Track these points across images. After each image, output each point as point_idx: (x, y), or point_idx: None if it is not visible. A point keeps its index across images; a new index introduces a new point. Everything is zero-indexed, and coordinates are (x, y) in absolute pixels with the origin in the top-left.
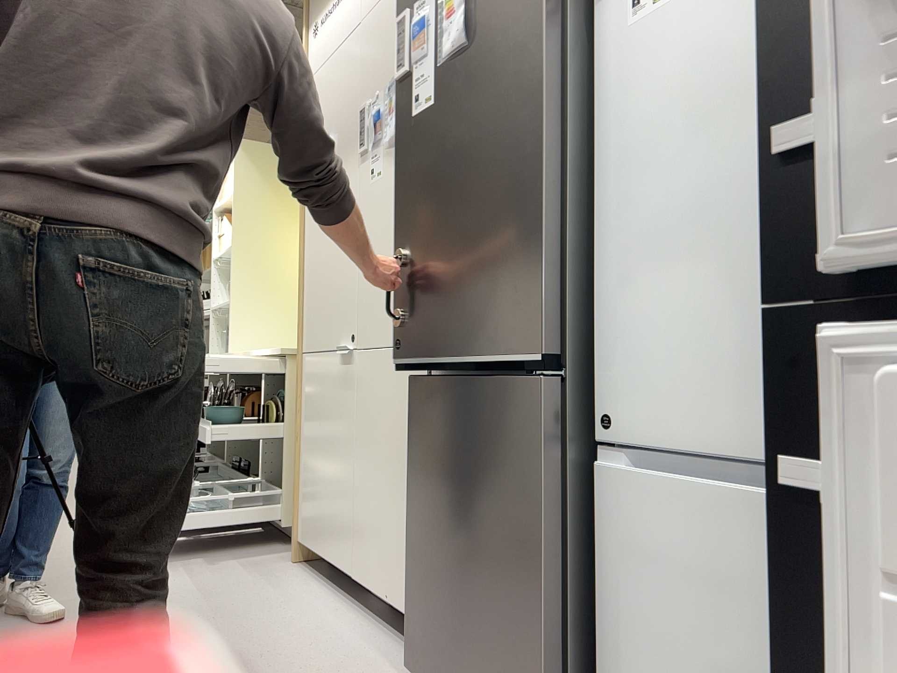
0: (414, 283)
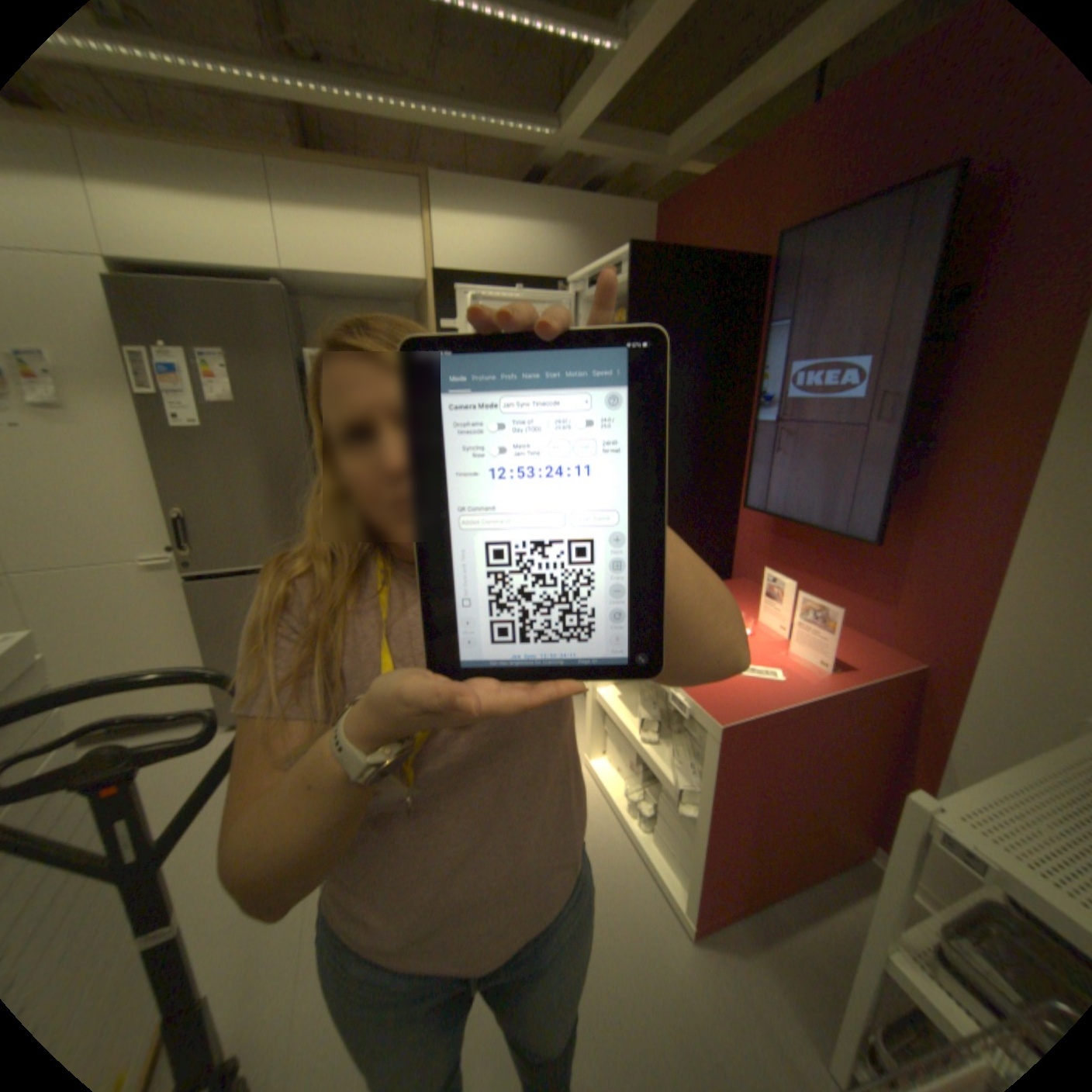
0: (175, 528)
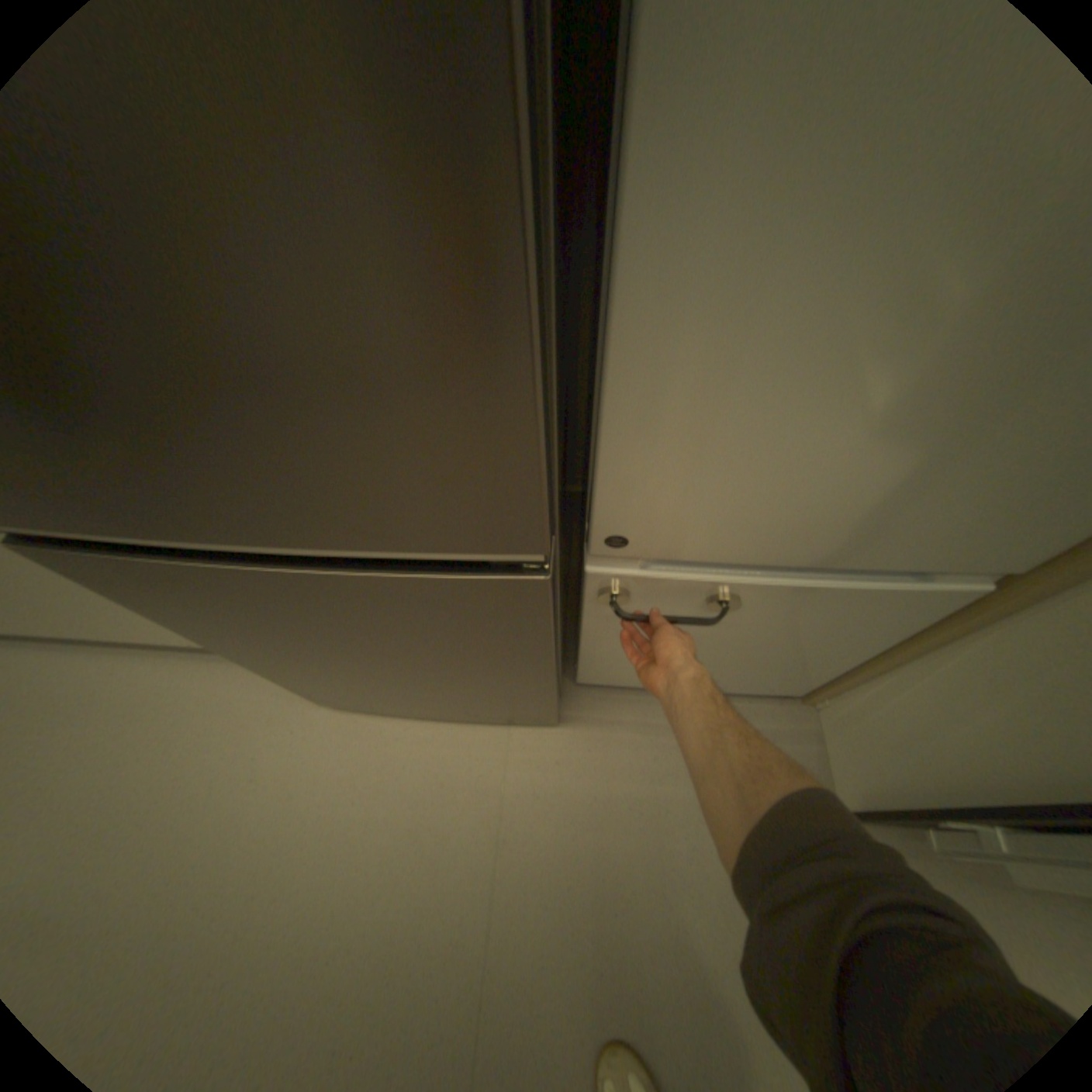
0: None
